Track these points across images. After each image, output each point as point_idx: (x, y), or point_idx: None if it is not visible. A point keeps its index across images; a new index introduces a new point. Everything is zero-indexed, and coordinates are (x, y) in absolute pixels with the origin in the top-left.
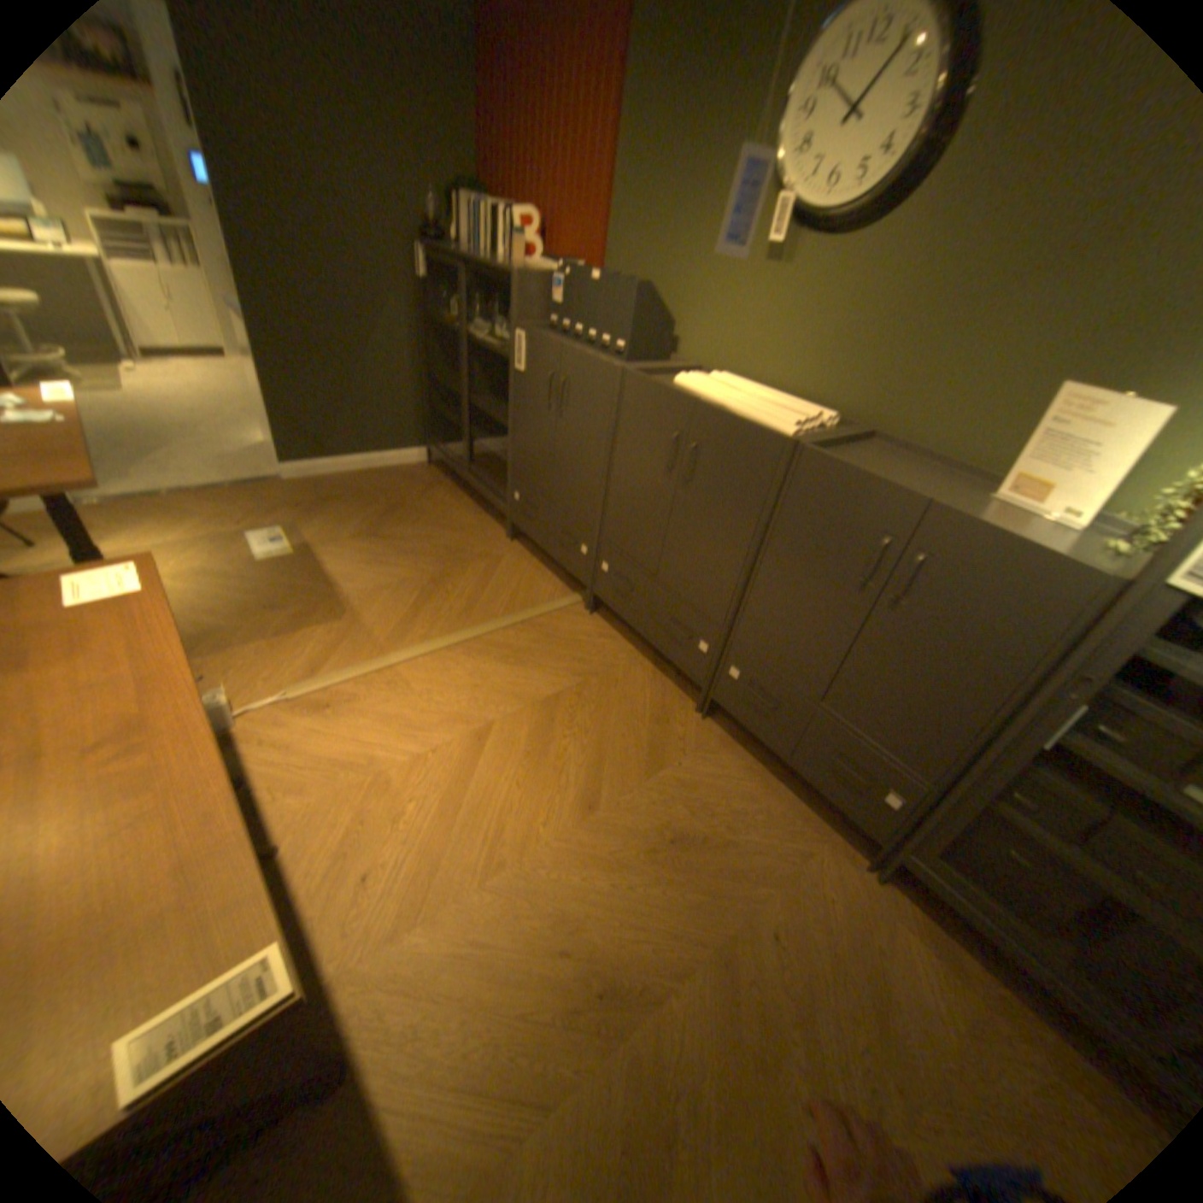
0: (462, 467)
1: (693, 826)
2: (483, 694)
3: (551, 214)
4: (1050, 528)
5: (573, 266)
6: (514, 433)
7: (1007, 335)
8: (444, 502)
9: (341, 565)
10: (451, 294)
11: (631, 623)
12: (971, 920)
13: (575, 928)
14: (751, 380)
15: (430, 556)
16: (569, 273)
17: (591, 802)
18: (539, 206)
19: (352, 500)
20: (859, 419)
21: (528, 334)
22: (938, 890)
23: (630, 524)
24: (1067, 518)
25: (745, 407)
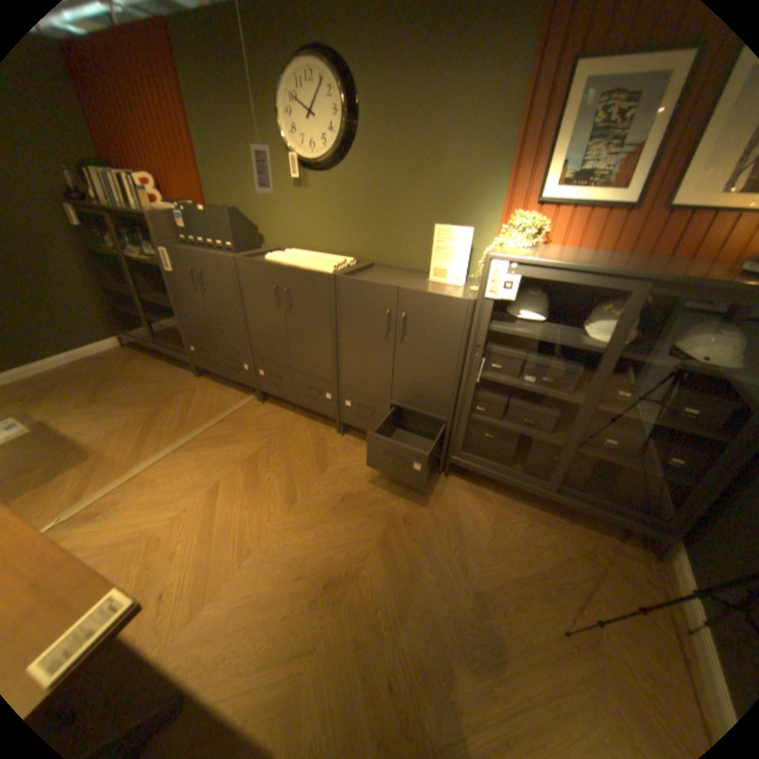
0: (147, 340)
1: (350, 488)
2: (206, 468)
3: (160, 174)
4: (451, 289)
5: (184, 204)
6: (177, 310)
7: (410, 208)
8: (141, 366)
9: (73, 427)
10: (102, 232)
11: (287, 398)
12: (481, 472)
13: (300, 563)
14: (308, 250)
15: (142, 401)
16: (183, 208)
17: (291, 499)
18: (150, 170)
19: (67, 383)
20: (365, 259)
21: (167, 248)
22: (465, 466)
23: (267, 342)
24: (456, 283)
25: (305, 264)
